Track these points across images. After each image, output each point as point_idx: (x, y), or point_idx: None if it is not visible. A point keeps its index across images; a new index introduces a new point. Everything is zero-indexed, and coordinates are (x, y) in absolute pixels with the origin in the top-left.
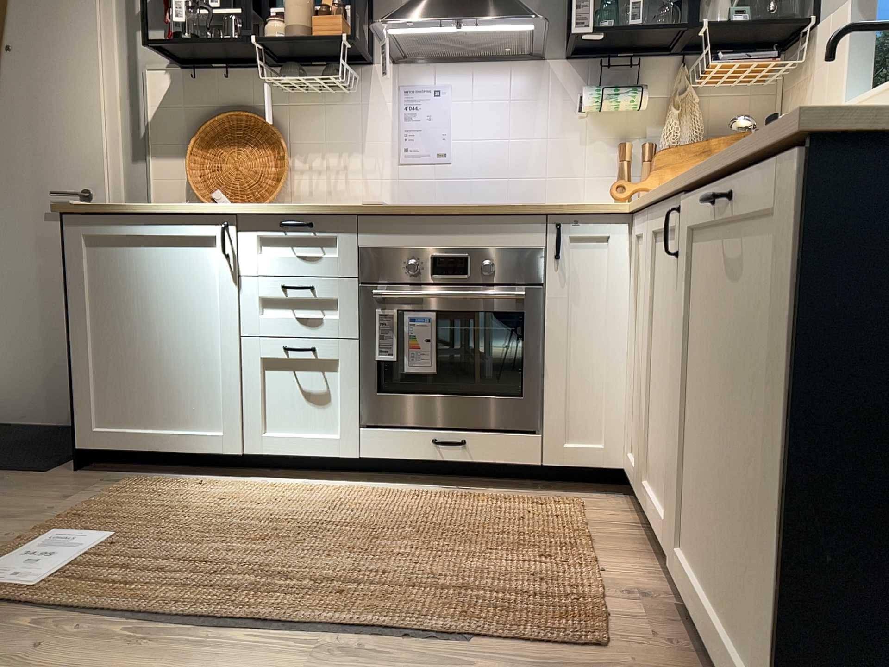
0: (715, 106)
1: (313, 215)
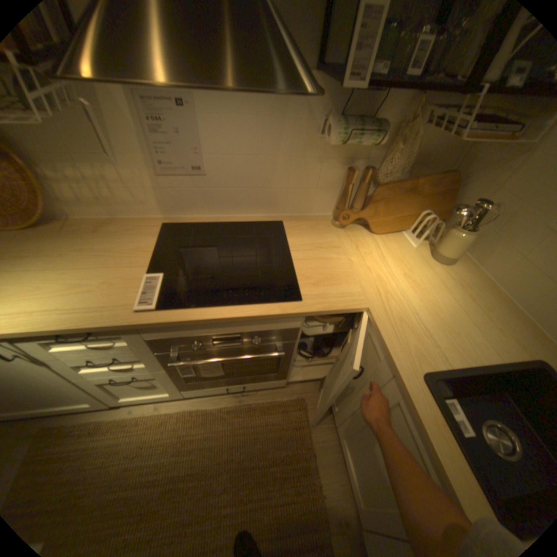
0: (432, 133)
1: (86, 330)
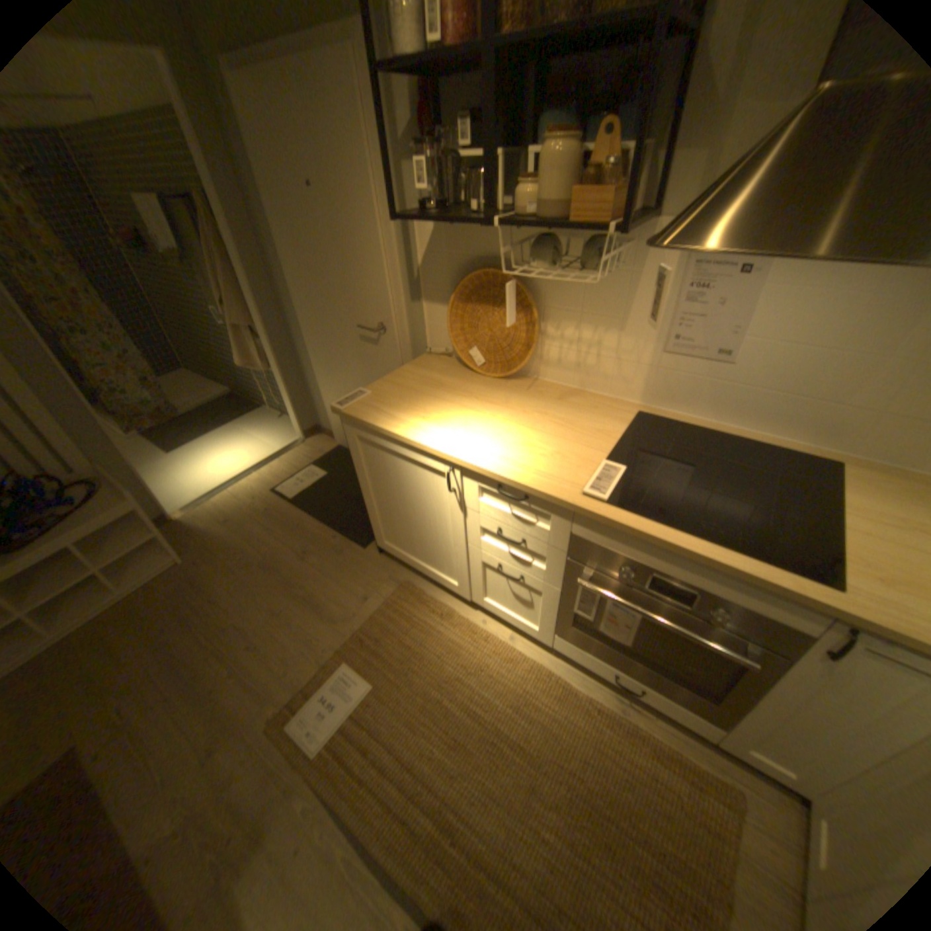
0: None
1: (528, 492)
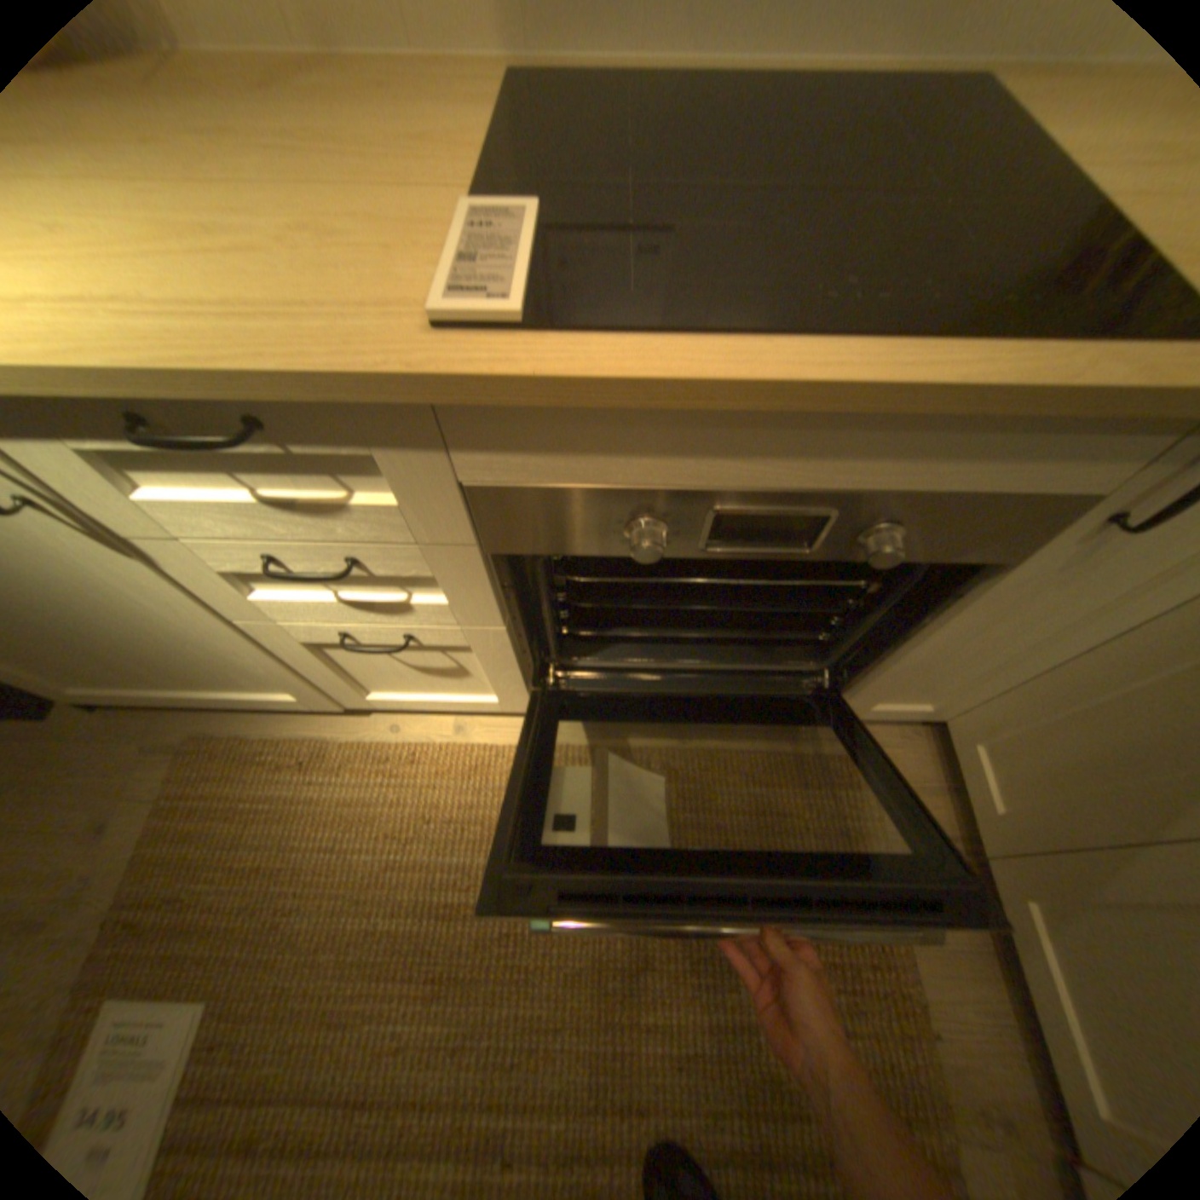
0: None
1: (239, 392)
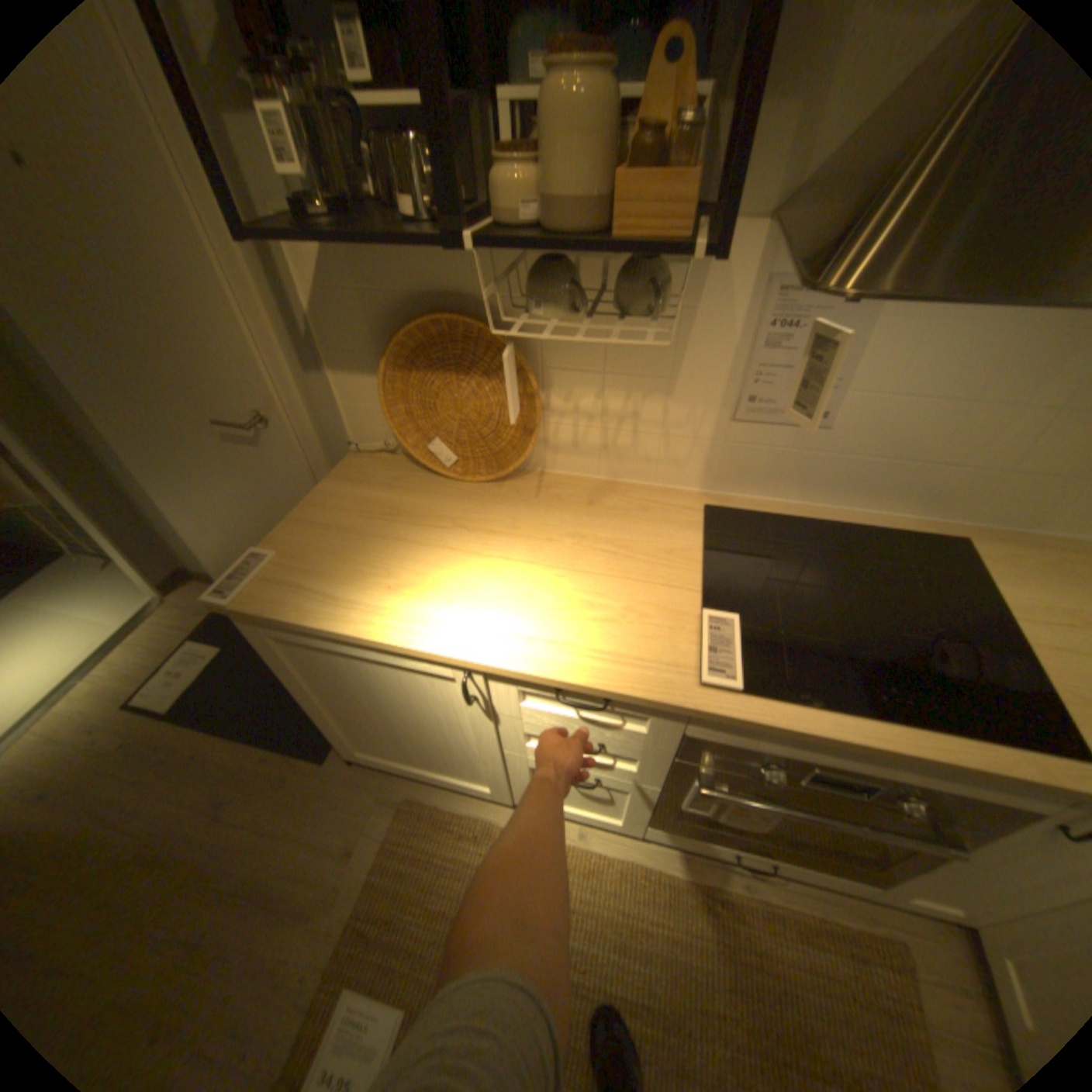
0: None
1: (614, 695)
